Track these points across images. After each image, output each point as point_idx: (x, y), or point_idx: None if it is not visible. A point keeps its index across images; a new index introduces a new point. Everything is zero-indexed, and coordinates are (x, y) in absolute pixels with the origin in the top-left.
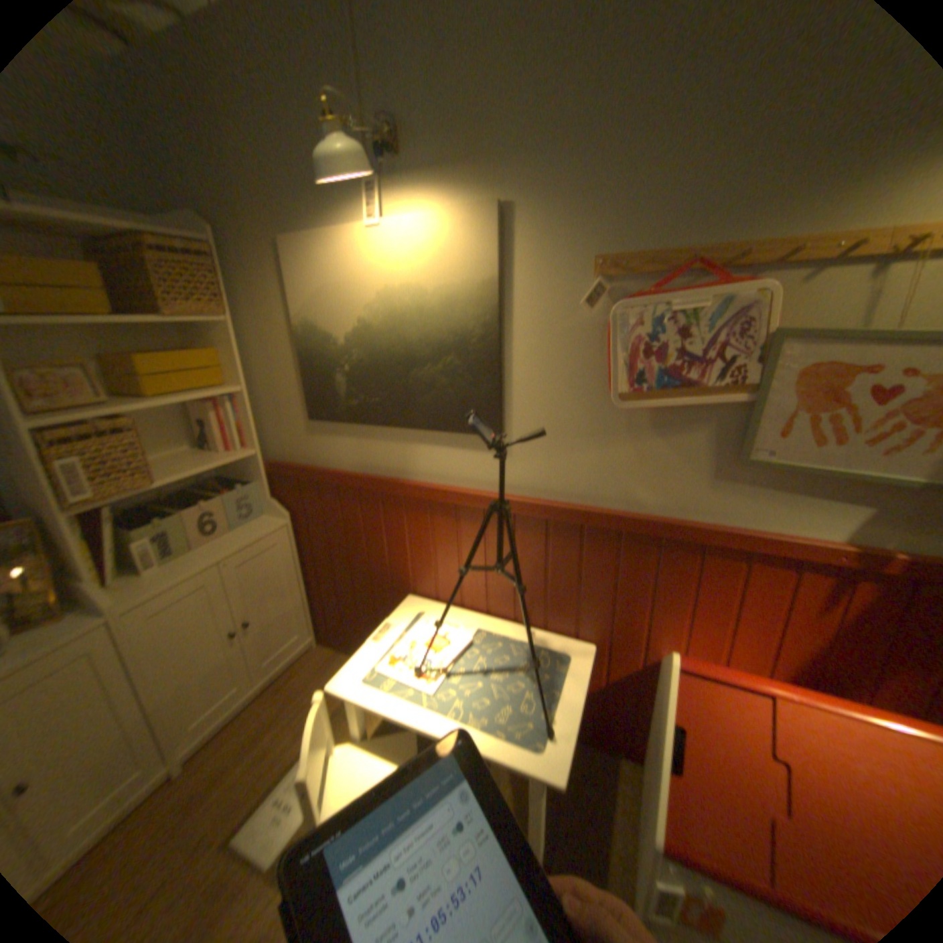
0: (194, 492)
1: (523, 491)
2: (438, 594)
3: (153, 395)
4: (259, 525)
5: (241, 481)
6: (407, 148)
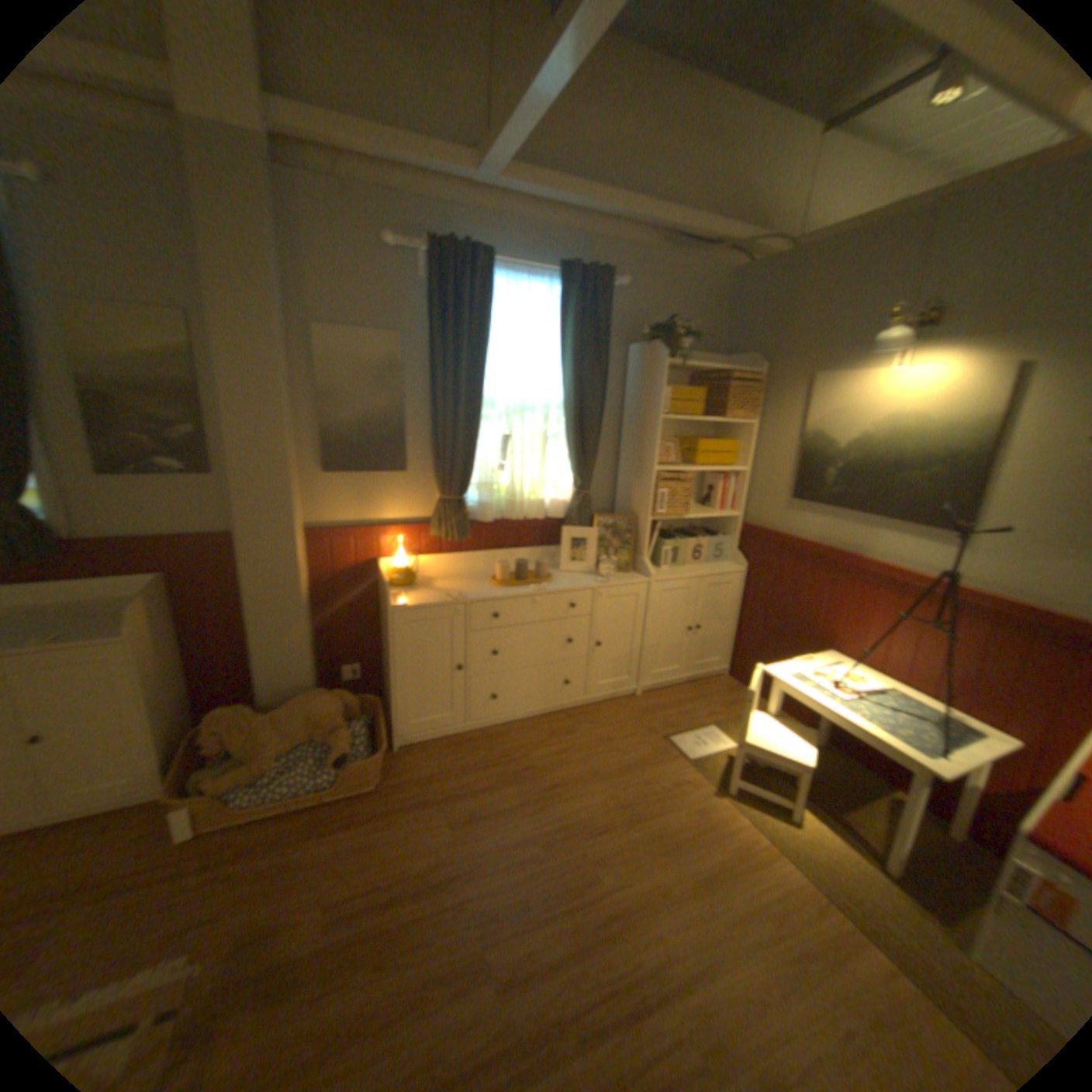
0: (687, 533)
1: (978, 584)
2: (860, 657)
3: (697, 465)
4: (722, 567)
5: (716, 535)
6: (945, 323)
